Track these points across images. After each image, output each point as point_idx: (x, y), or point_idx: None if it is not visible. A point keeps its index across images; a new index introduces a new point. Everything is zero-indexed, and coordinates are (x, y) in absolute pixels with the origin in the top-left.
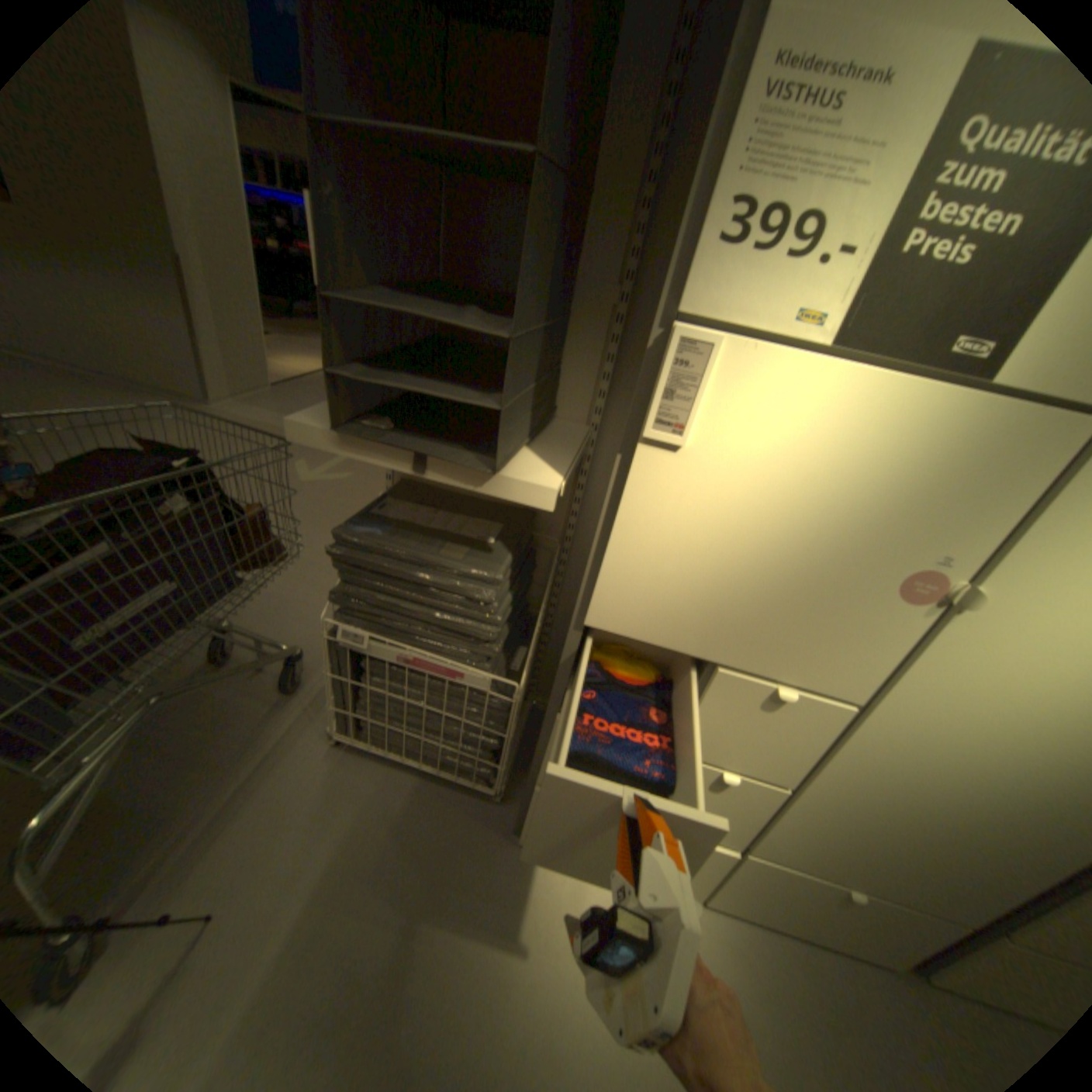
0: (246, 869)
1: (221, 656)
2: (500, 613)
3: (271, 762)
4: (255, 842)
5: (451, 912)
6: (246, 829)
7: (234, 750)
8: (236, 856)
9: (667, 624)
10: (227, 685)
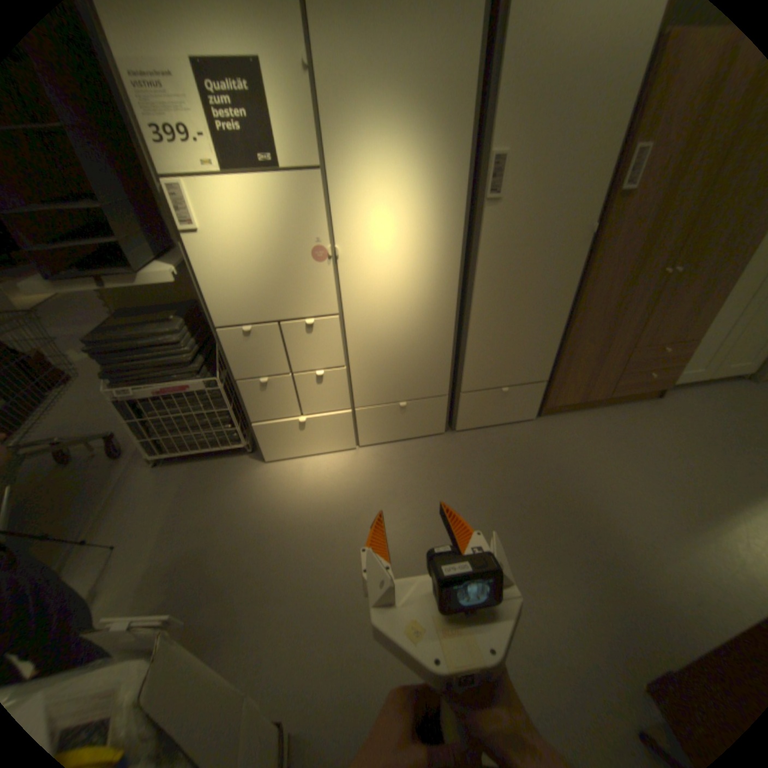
0: (124, 526)
1: (65, 460)
2: (188, 347)
3: (119, 487)
4: (125, 516)
5: (239, 497)
6: (117, 514)
7: (93, 488)
8: (117, 524)
9: (247, 312)
10: (76, 469)
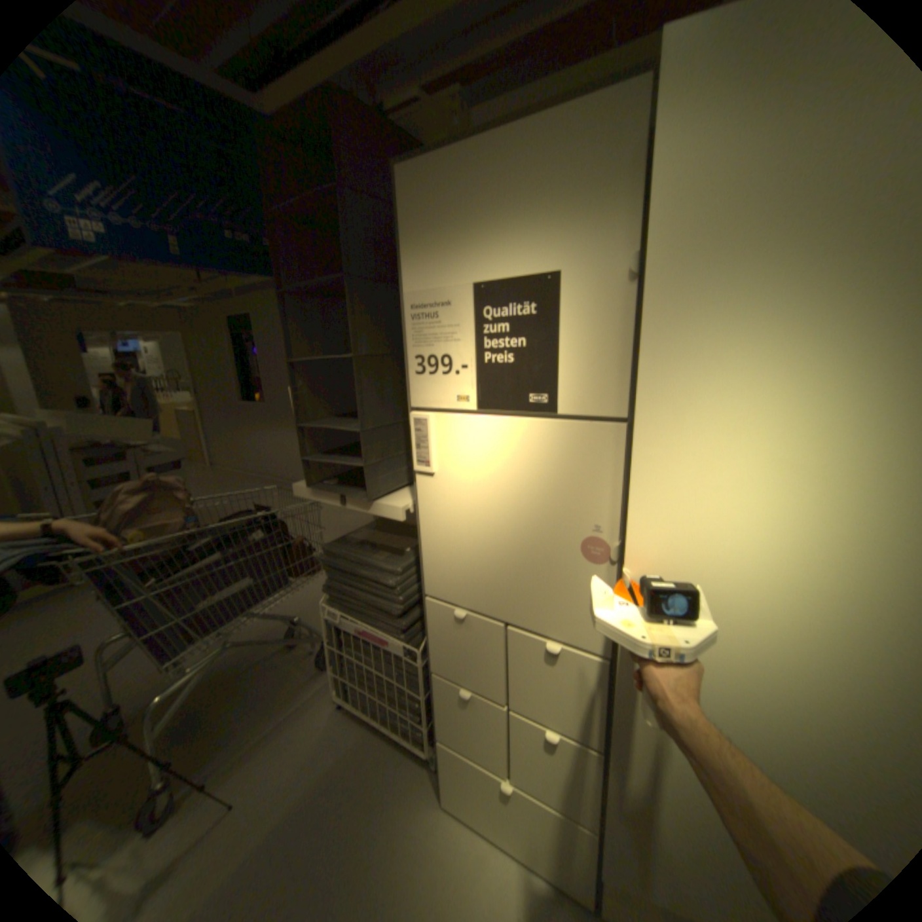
0: (261, 781)
1: (294, 643)
2: (402, 595)
3: (298, 714)
4: (272, 764)
5: (375, 850)
6: (270, 755)
7: (278, 700)
8: (259, 771)
9: (467, 591)
10: (291, 661)
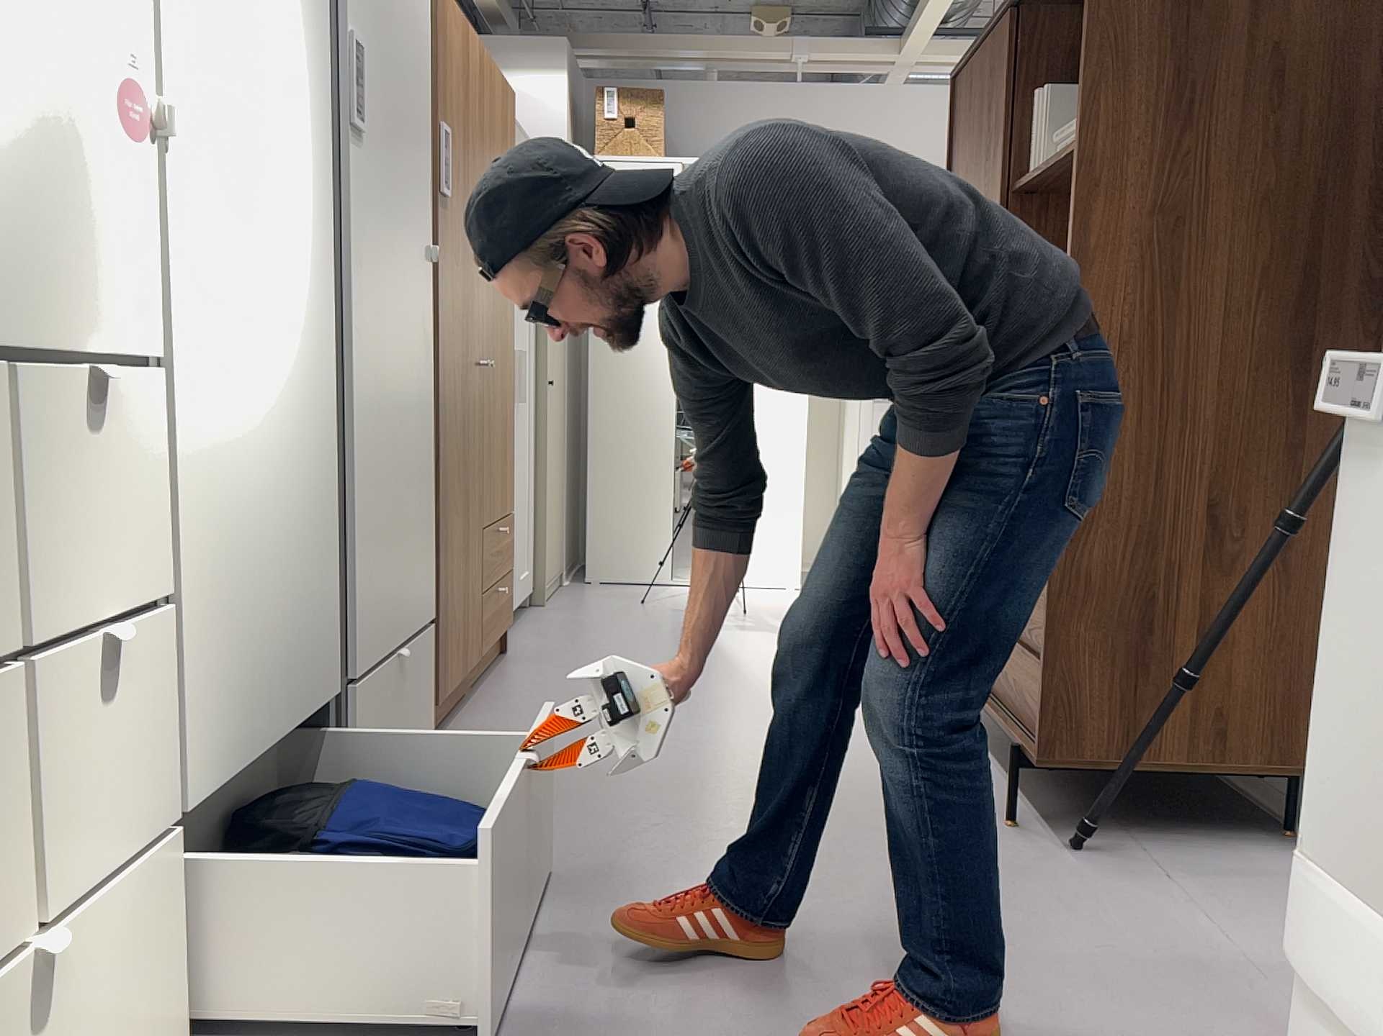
0: None
1: None
2: None
3: None
4: None
5: None
6: None
7: None
8: None
9: None
10: None
